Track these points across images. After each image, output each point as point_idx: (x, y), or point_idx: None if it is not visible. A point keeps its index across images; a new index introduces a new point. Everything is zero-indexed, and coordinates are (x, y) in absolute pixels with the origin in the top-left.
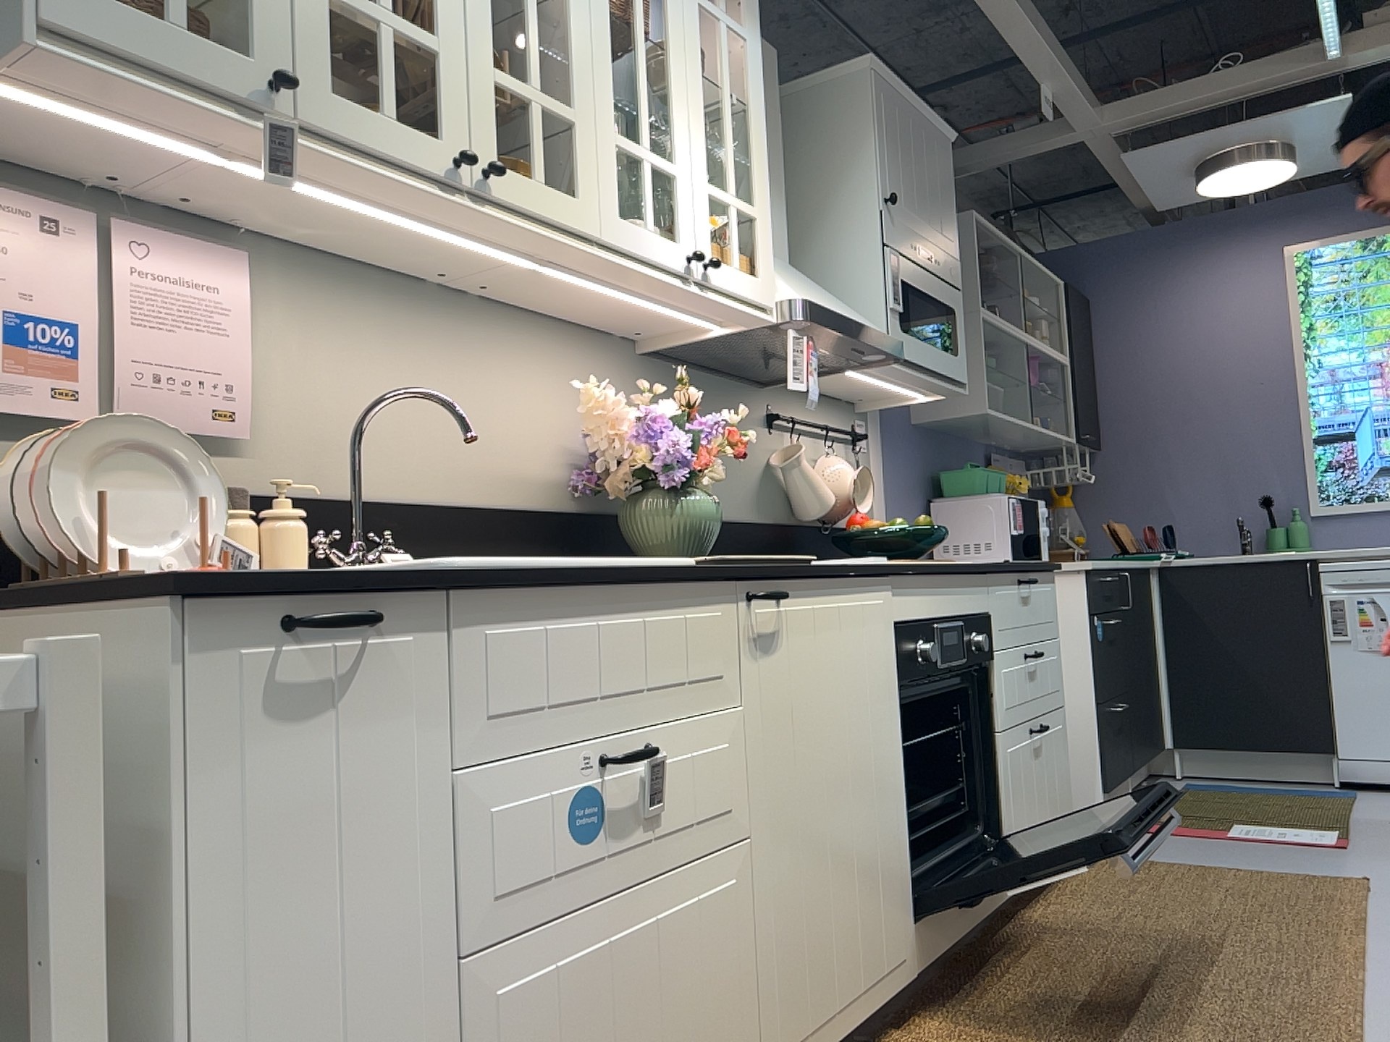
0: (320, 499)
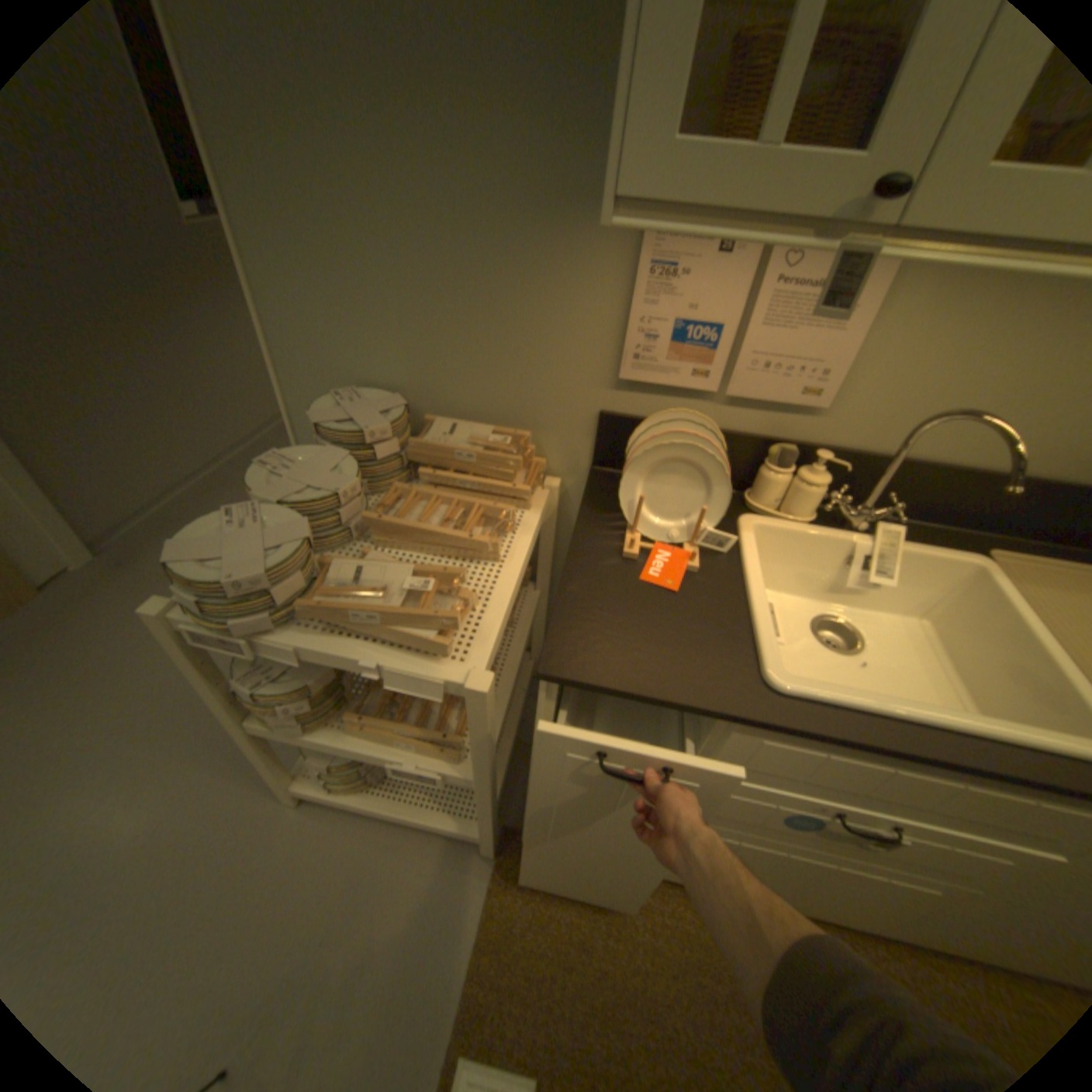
0: (873, 454)
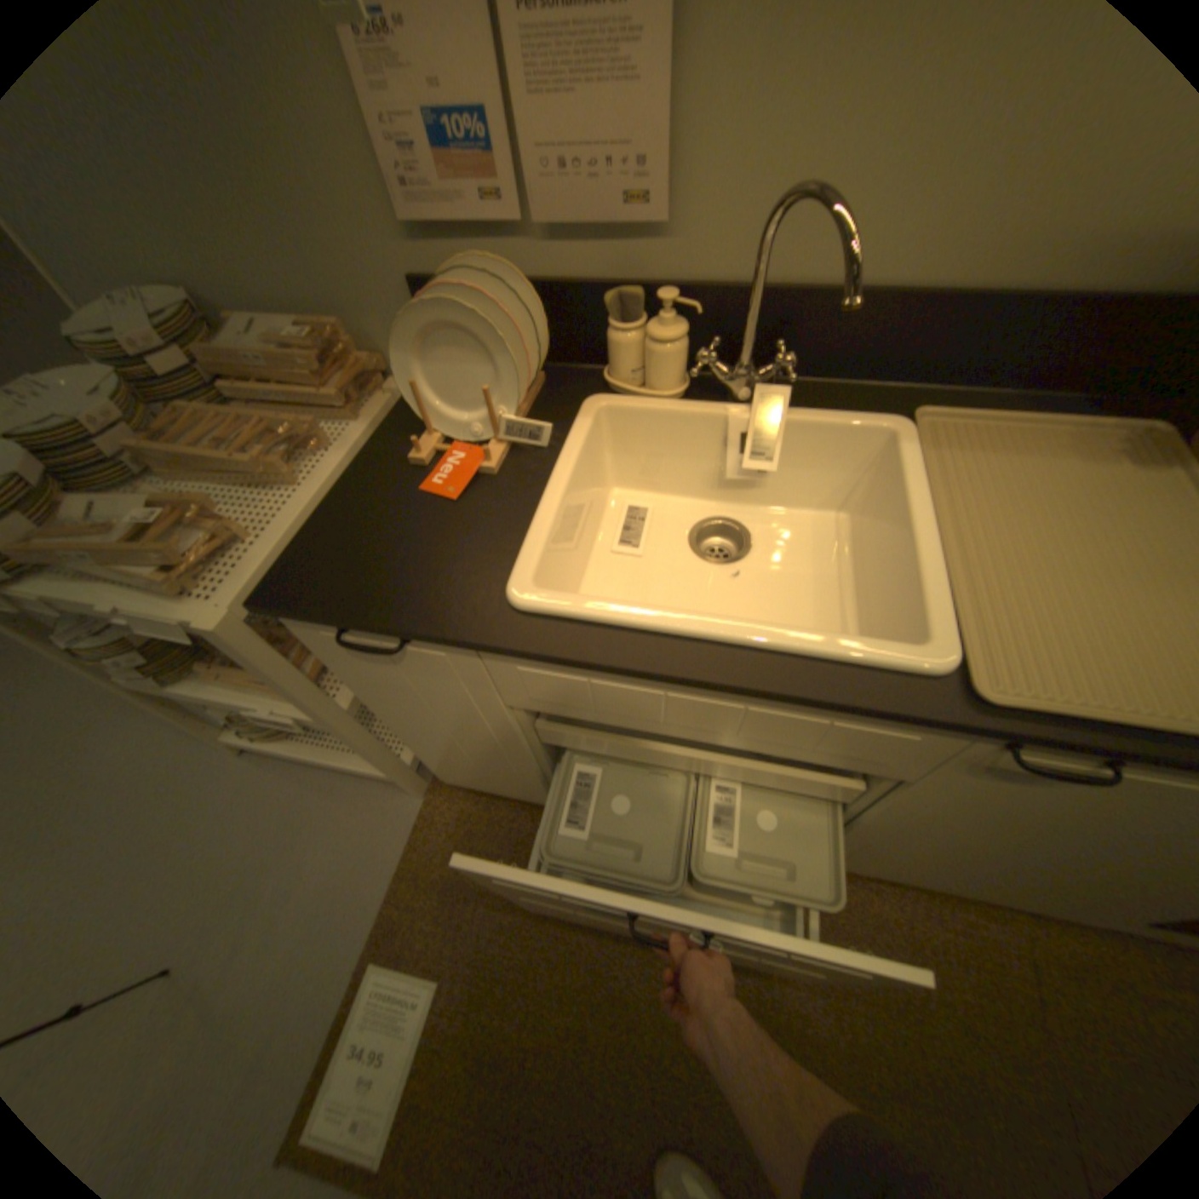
0: (750, 285)
